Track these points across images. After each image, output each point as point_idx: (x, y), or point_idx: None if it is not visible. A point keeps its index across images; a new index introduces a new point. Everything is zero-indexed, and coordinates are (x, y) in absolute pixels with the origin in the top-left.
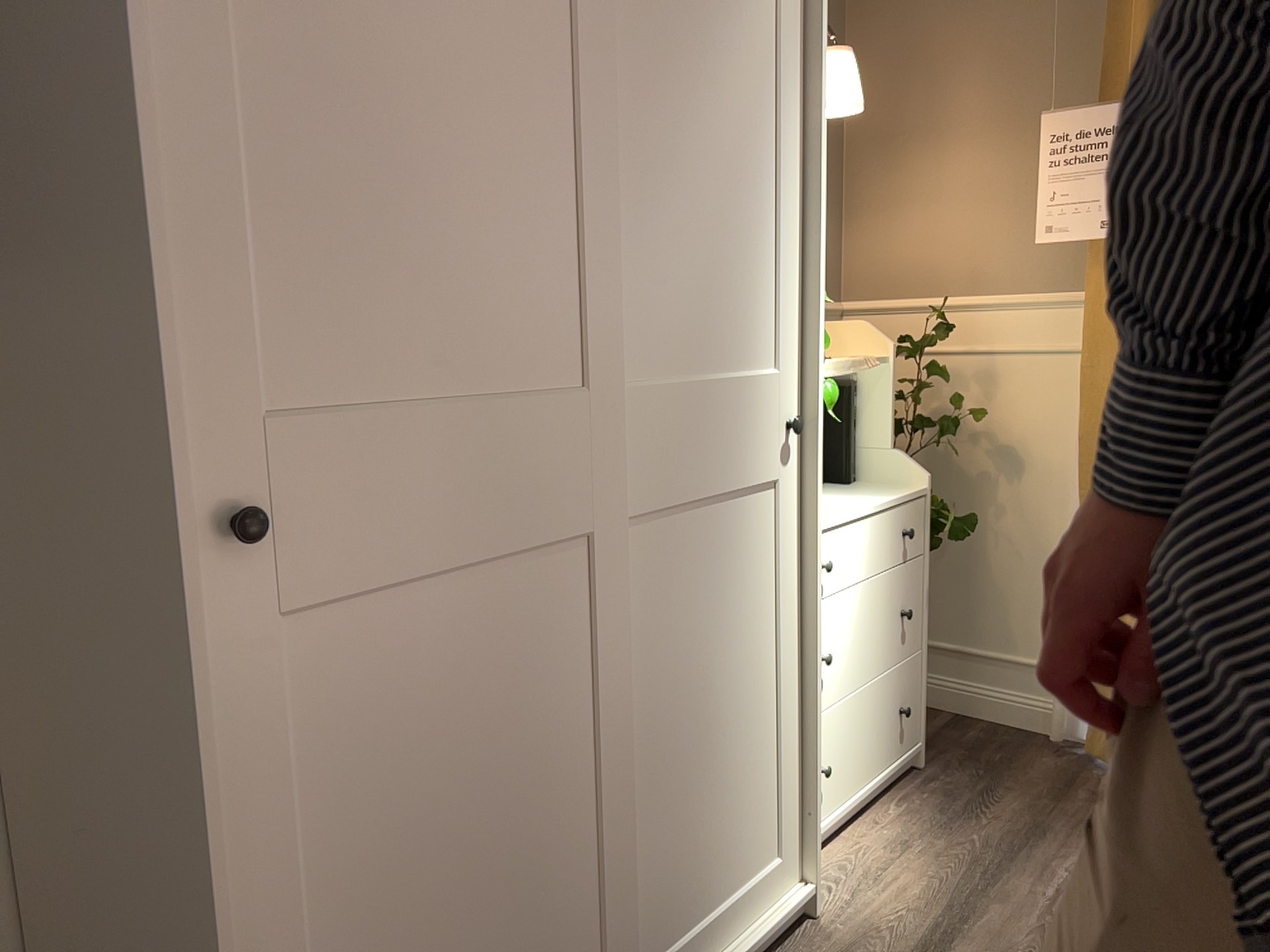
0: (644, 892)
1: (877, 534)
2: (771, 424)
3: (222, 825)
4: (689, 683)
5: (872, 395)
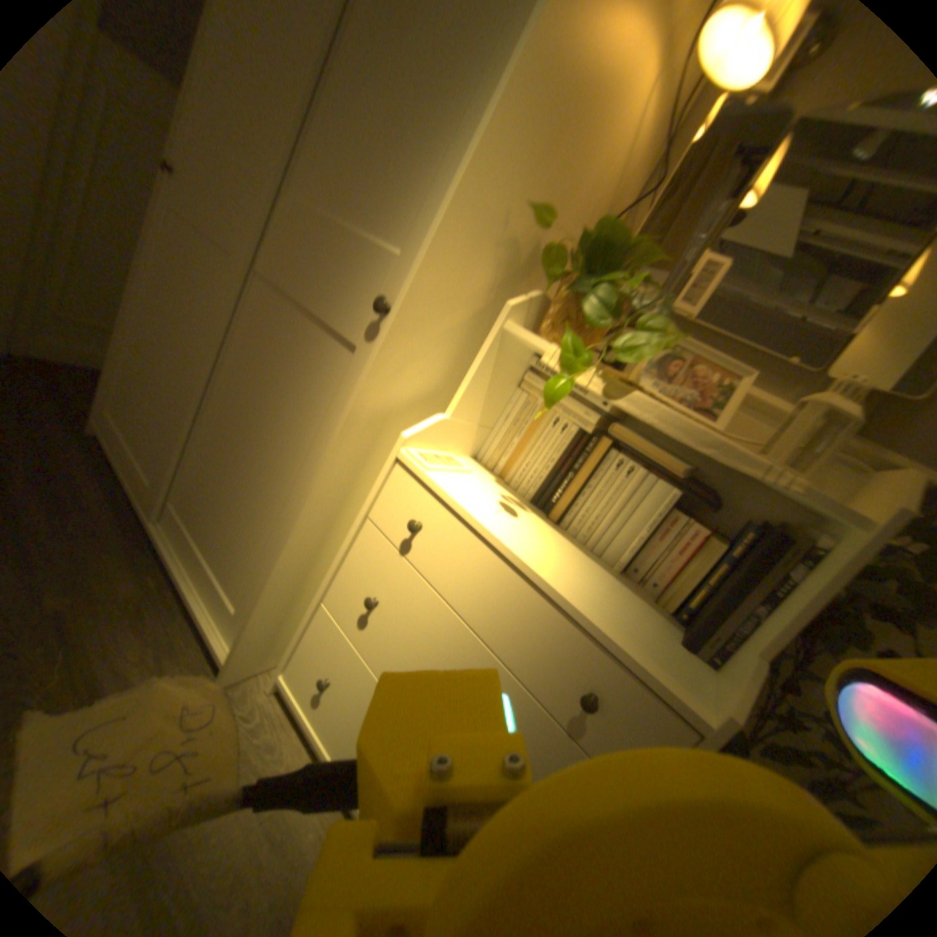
0: (190, 479)
1: (520, 608)
2: (366, 295)
3: (139, 261)
4: (246, 410)
5: (817, 573)
